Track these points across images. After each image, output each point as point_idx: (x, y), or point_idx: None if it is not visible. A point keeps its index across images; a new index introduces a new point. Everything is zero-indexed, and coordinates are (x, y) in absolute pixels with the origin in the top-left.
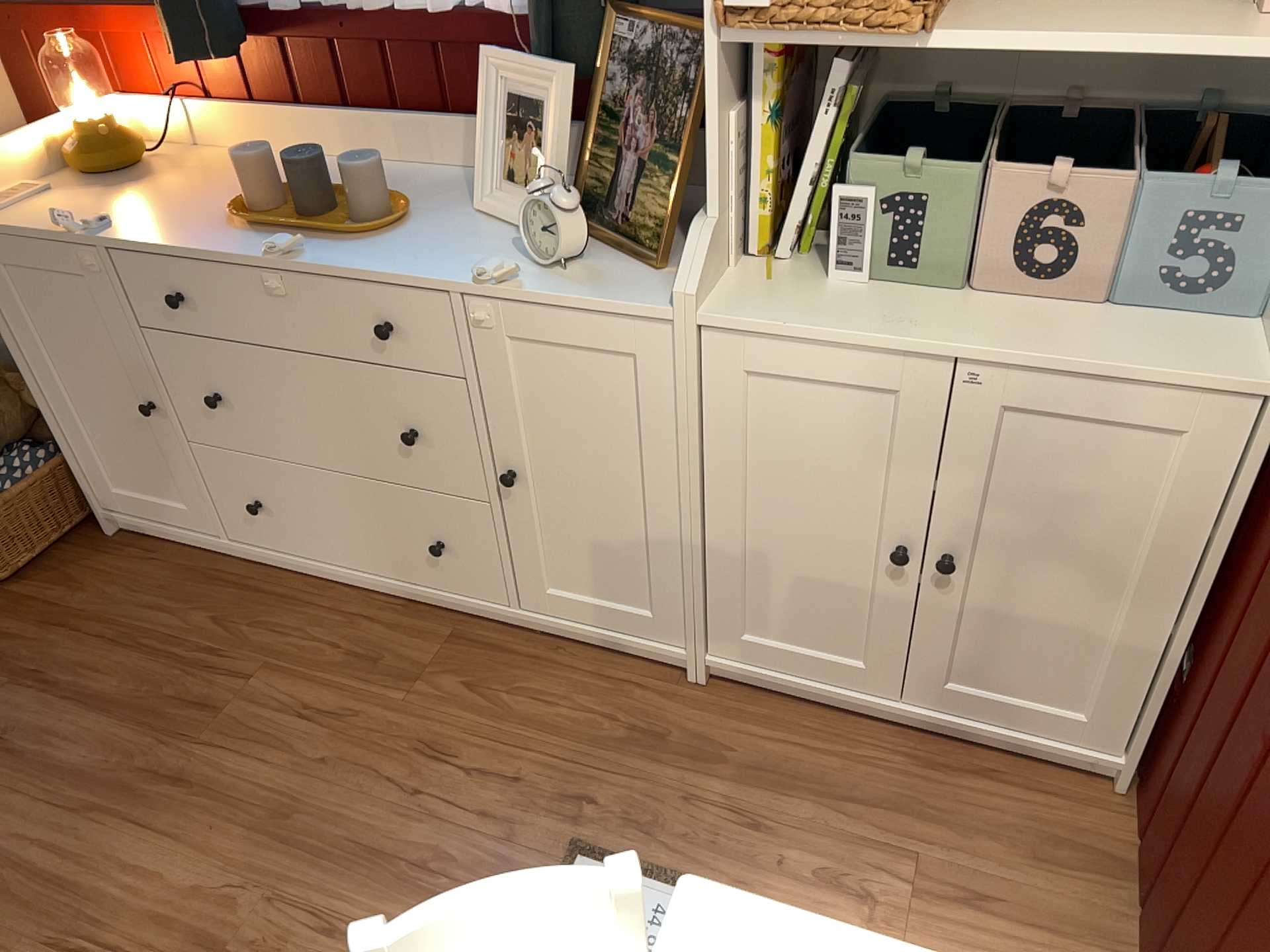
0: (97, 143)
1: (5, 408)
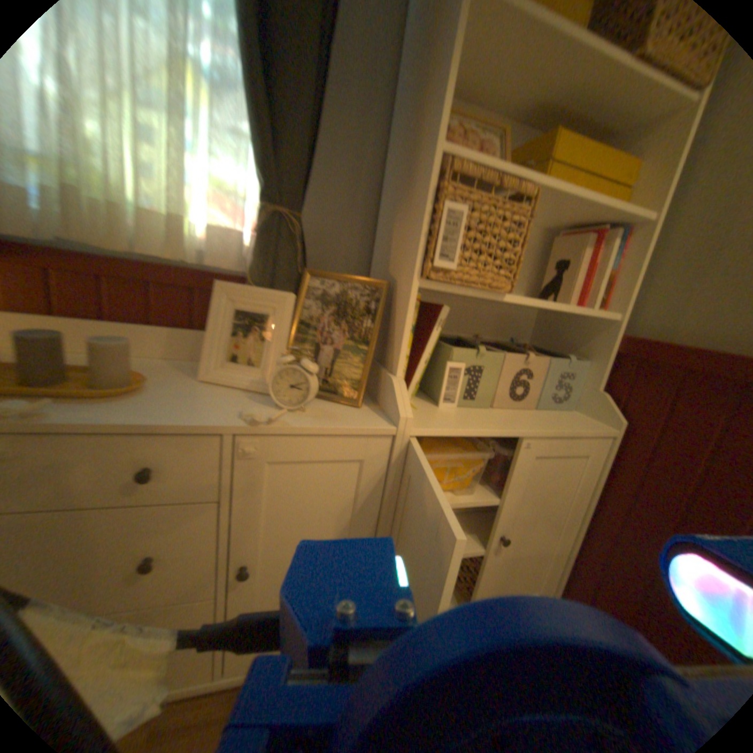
0: None
1: None
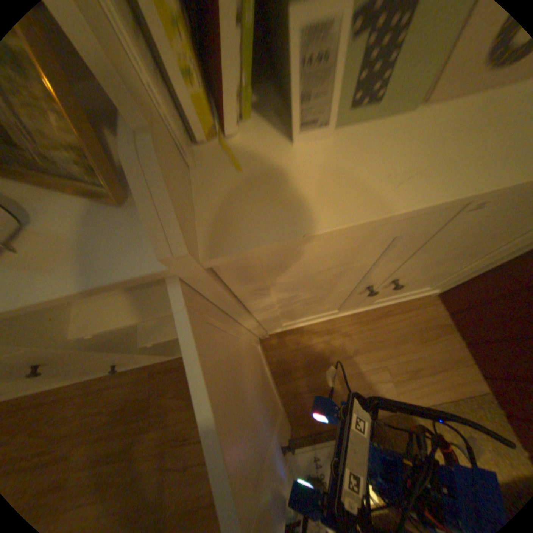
0: None
1: None
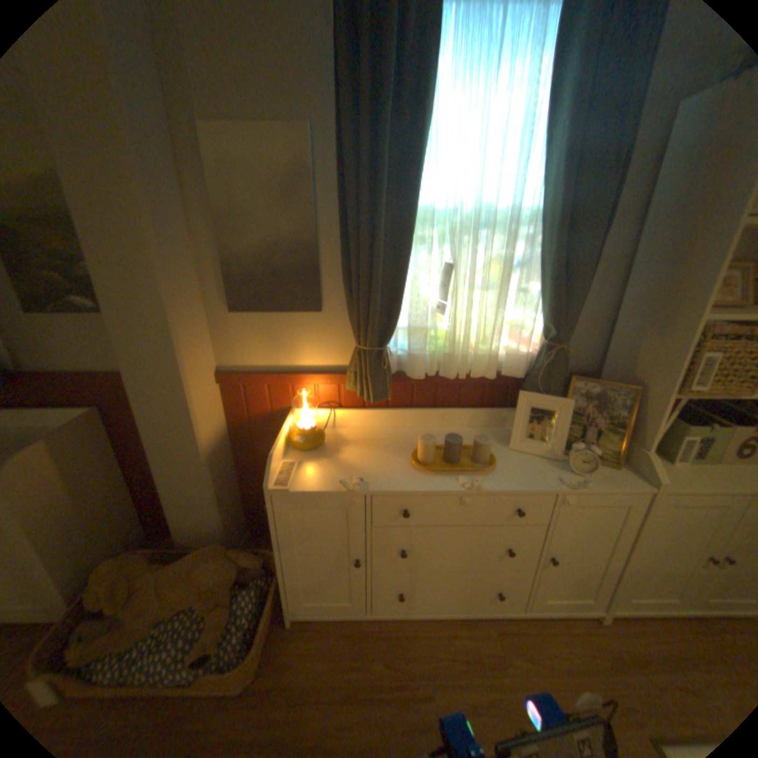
0: (305, 433)
1: (223, 576)
